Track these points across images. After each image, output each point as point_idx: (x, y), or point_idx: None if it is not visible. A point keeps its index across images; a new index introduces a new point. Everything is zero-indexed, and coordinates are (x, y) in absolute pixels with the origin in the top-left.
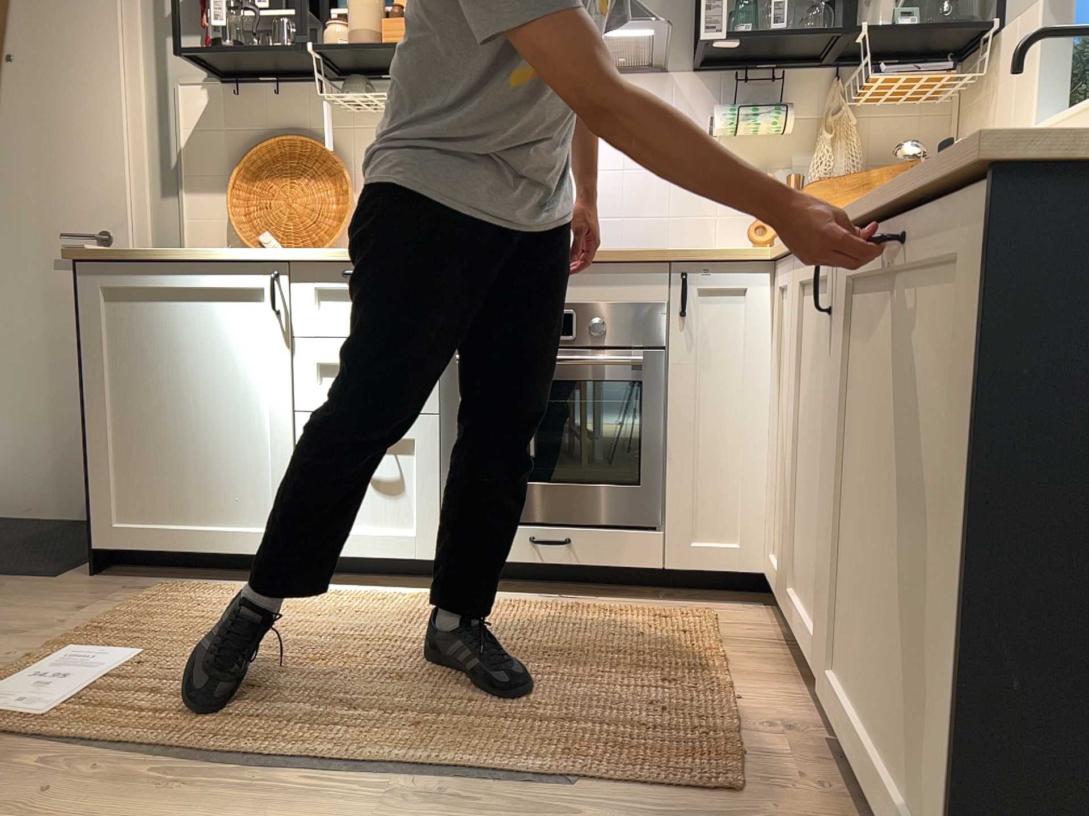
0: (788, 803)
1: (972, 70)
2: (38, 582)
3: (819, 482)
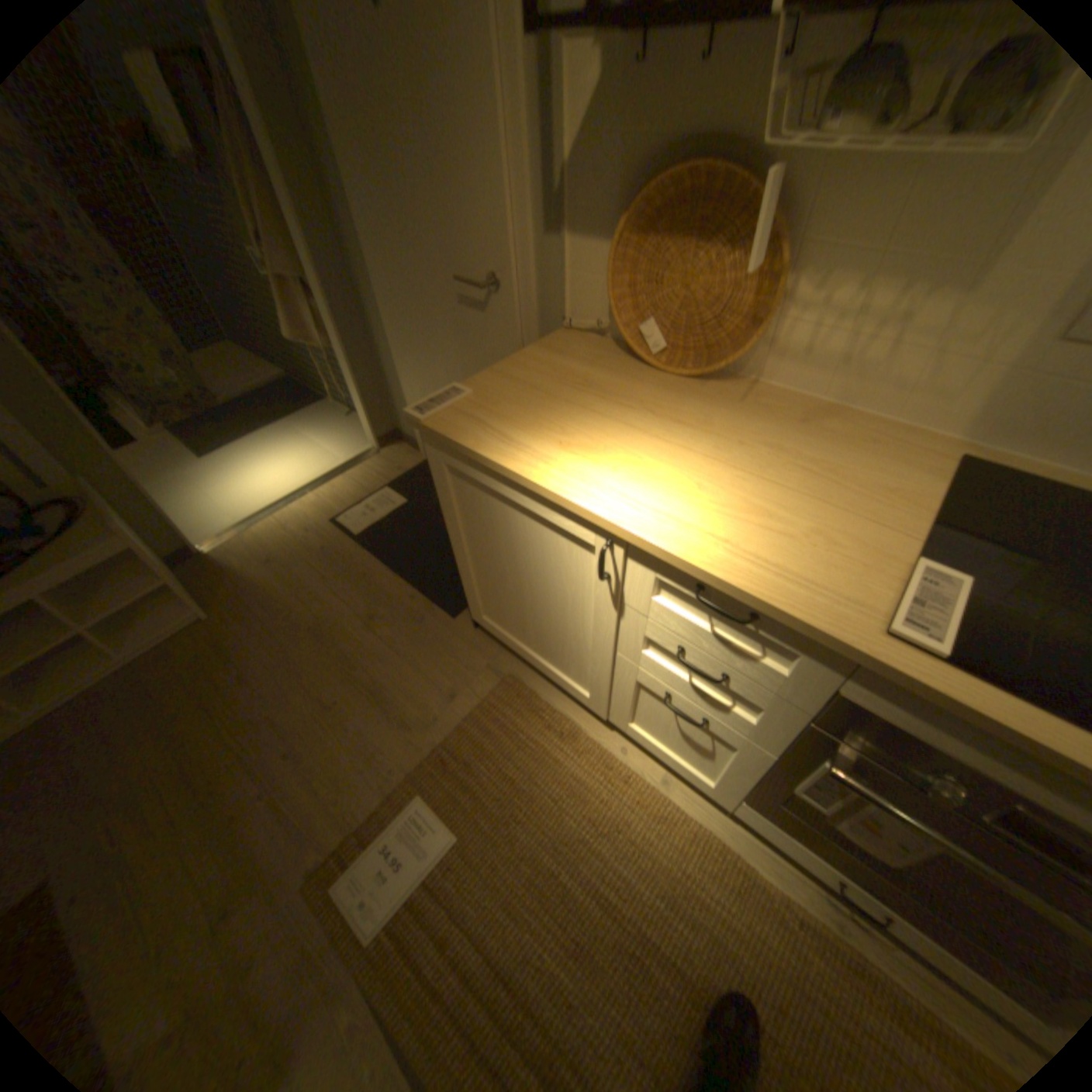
0: None
1: None
2: (442, 619)
3: None
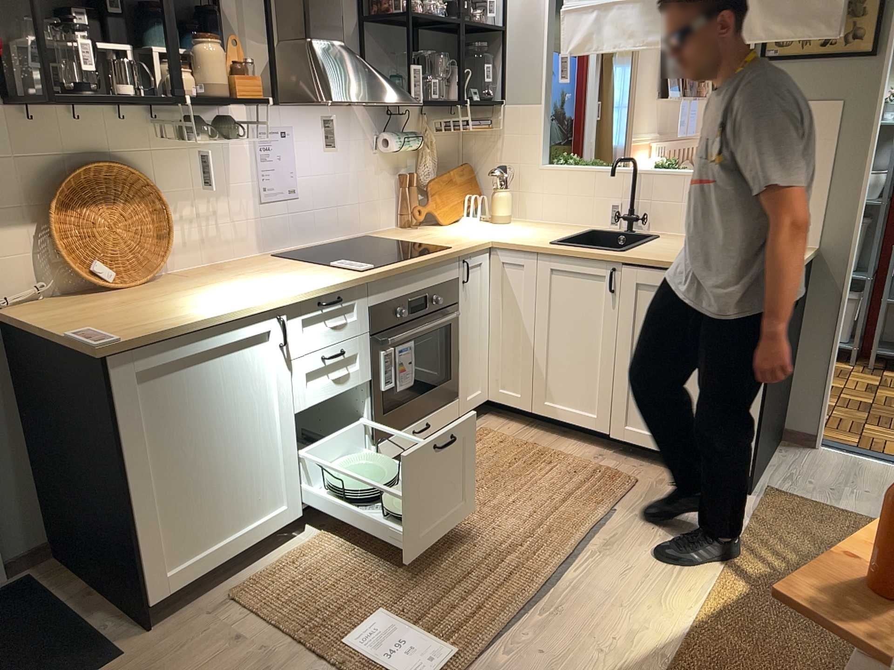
0: (644, 475)
1: (492, 121)
2: (121, 665)
3: (580, 355)
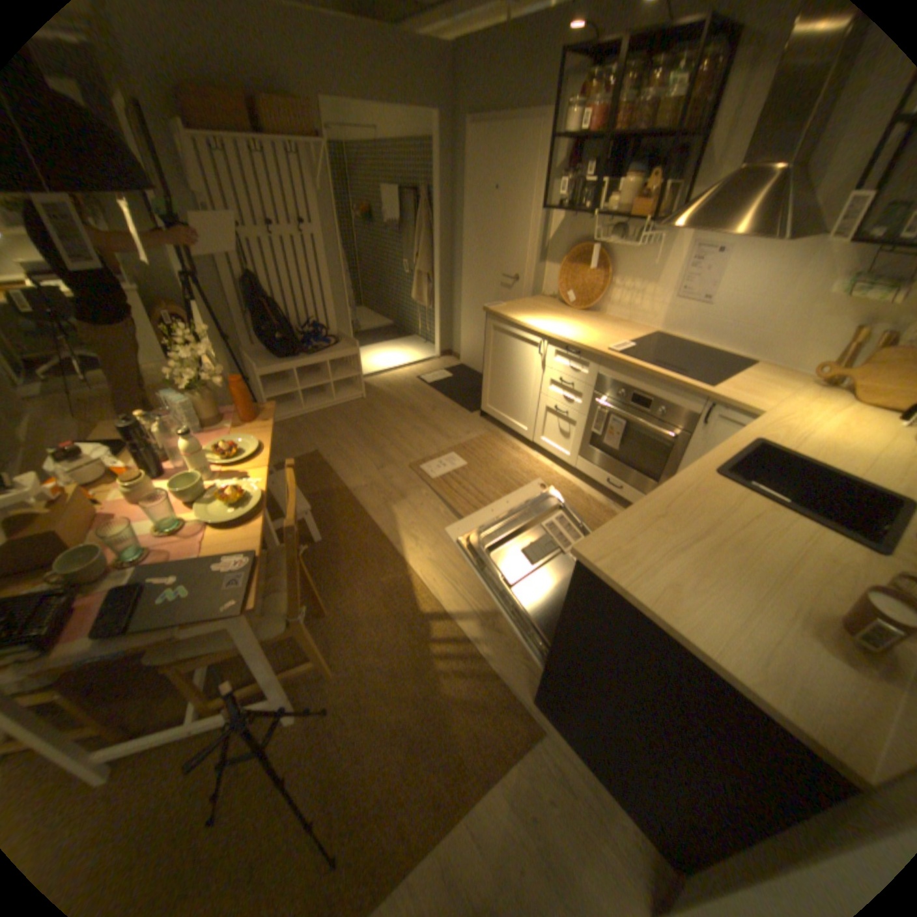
0: None
1: None
2: (466, 413)
3: None
